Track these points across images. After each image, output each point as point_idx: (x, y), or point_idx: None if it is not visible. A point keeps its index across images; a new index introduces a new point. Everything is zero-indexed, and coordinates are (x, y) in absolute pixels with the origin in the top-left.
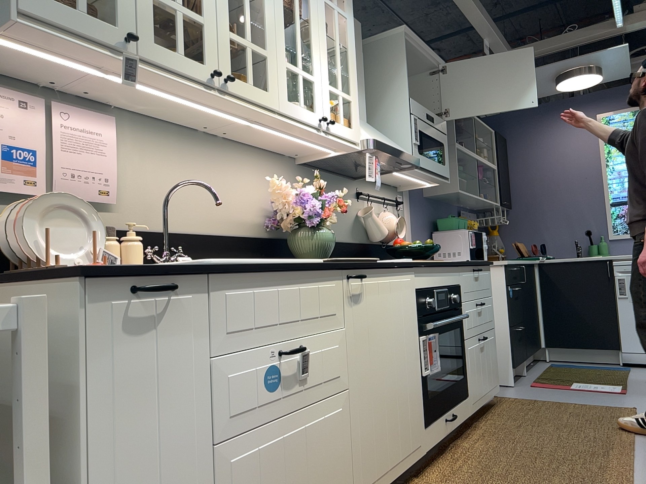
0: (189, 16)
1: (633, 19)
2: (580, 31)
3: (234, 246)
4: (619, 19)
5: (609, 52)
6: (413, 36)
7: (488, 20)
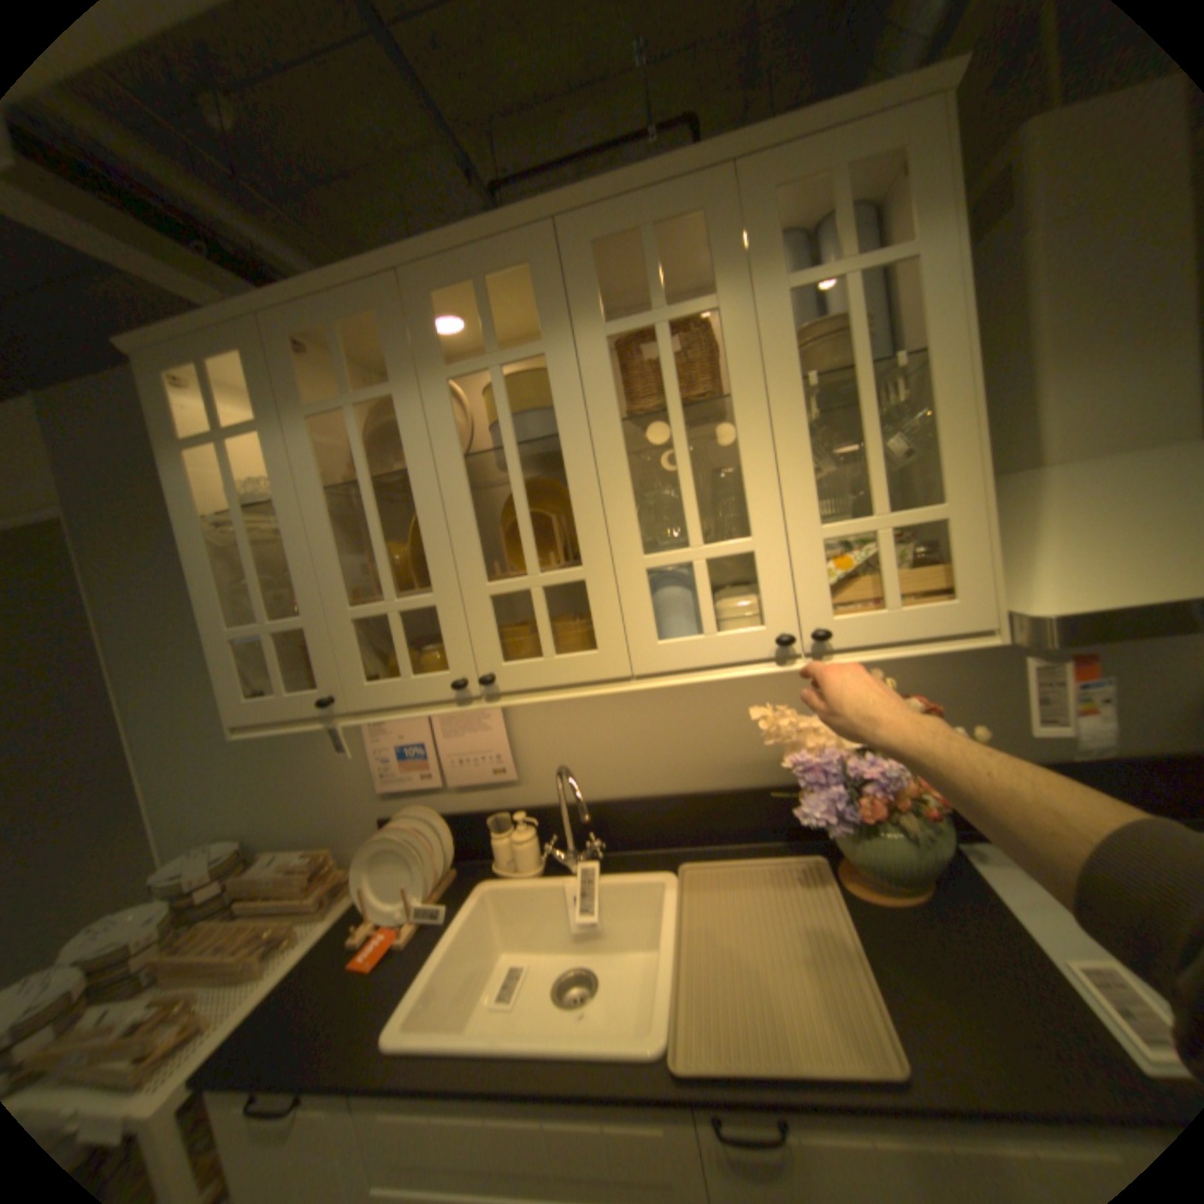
0: (410, 606)
1: None
2: None
3: (728, 809)
4: None
5: None
6: None
7: None
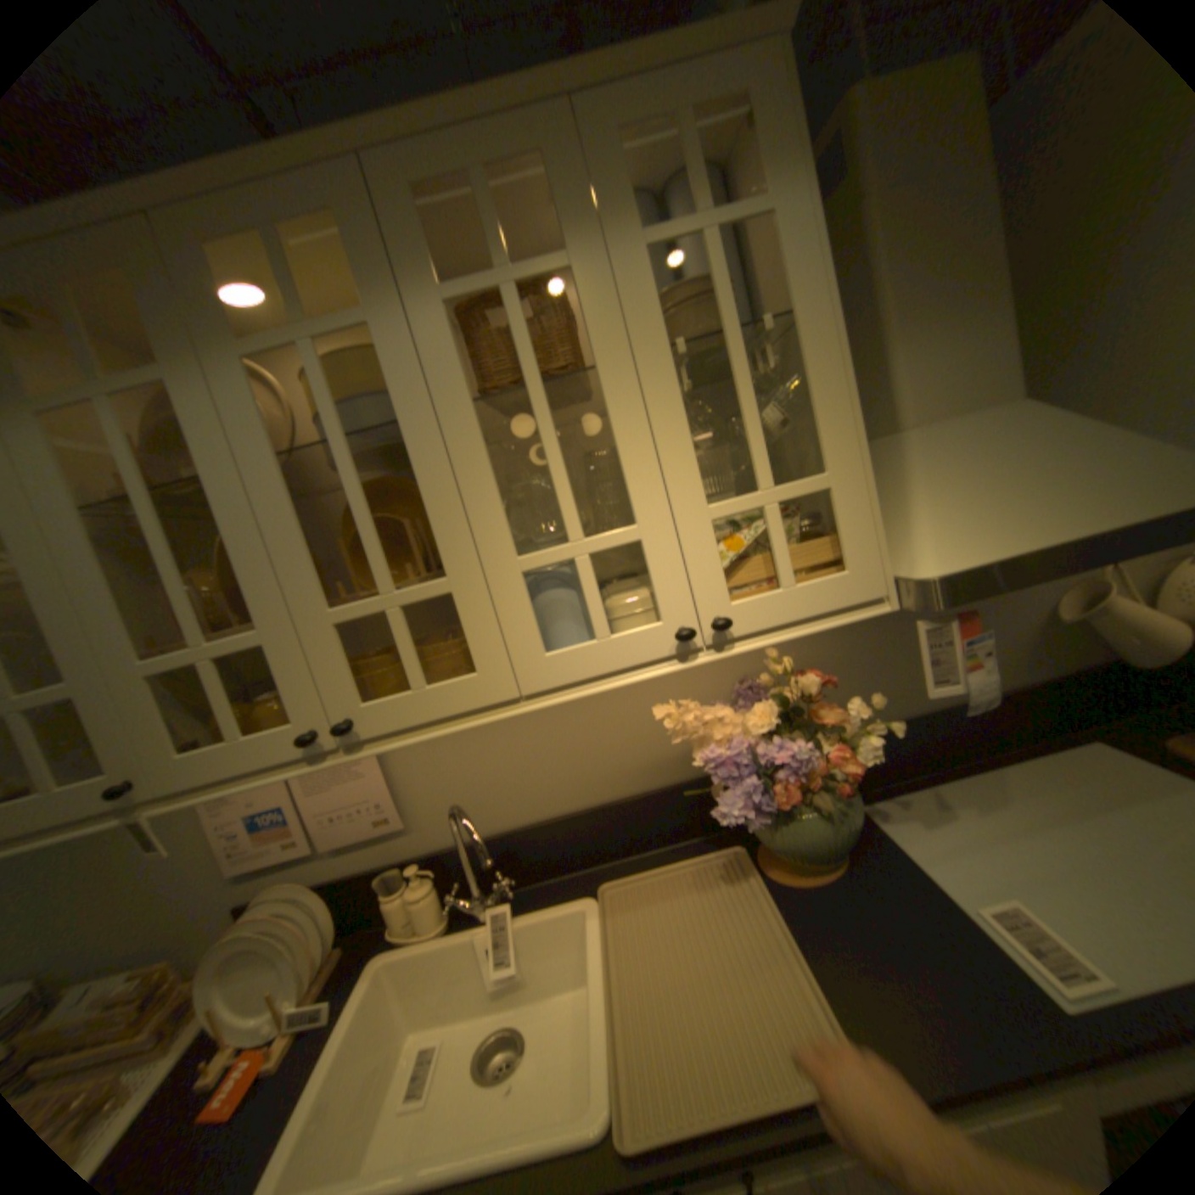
0: (223, 650)
1: None
2: None
3: (641, 815)
4: None
5: None
6: None
7: None
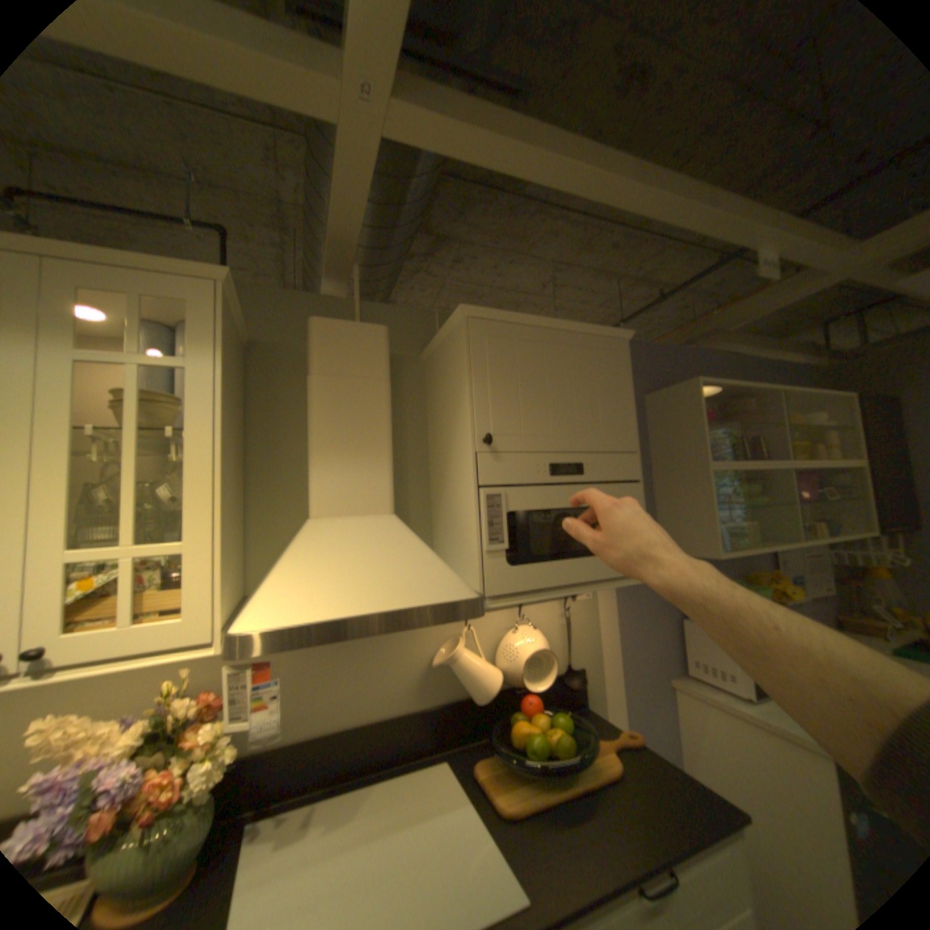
0: None
1: None
2: None
3: None
4: None
5: None
6: (498, 315)
7: (745, 208)
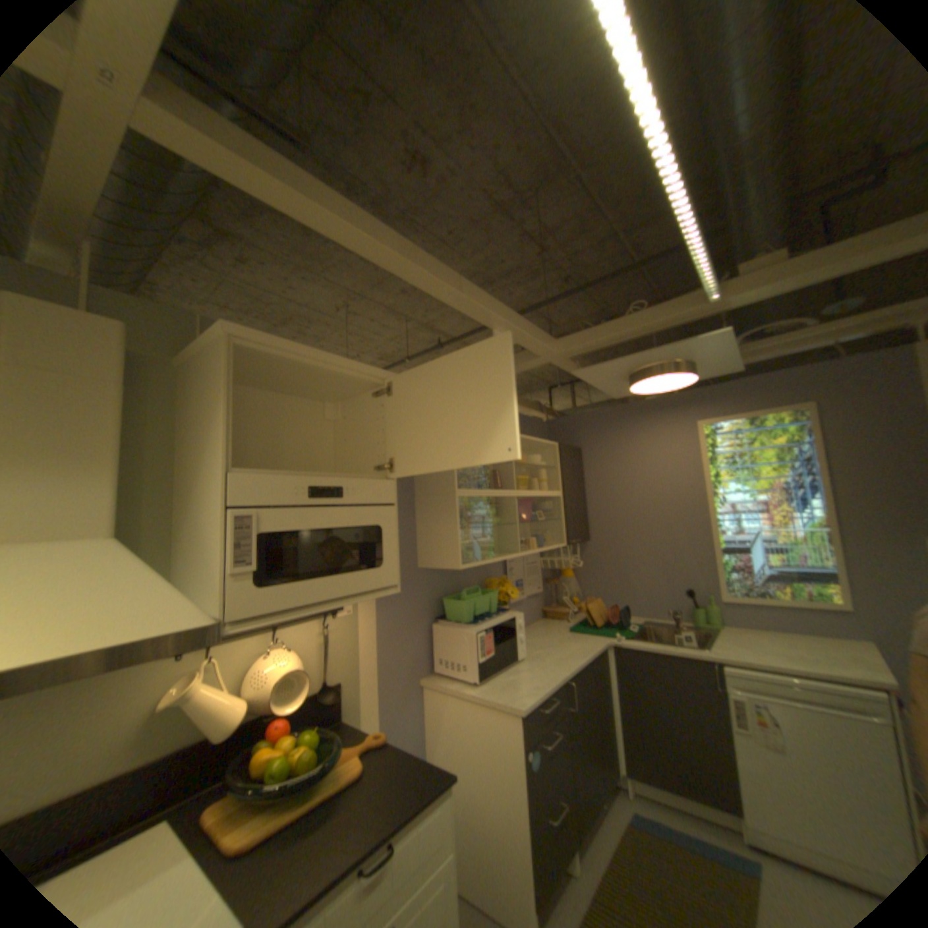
0: None
1: (740, 285)
2: (653, 308)
3: None
4: (717, 286)
5: (703, 339)
6: (265, 337)
7: (483, 297)
